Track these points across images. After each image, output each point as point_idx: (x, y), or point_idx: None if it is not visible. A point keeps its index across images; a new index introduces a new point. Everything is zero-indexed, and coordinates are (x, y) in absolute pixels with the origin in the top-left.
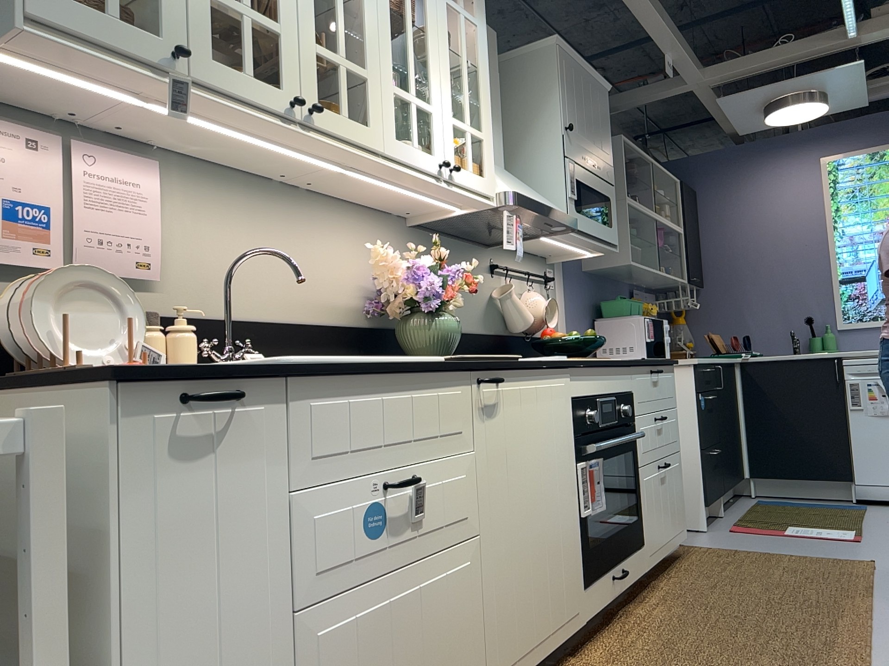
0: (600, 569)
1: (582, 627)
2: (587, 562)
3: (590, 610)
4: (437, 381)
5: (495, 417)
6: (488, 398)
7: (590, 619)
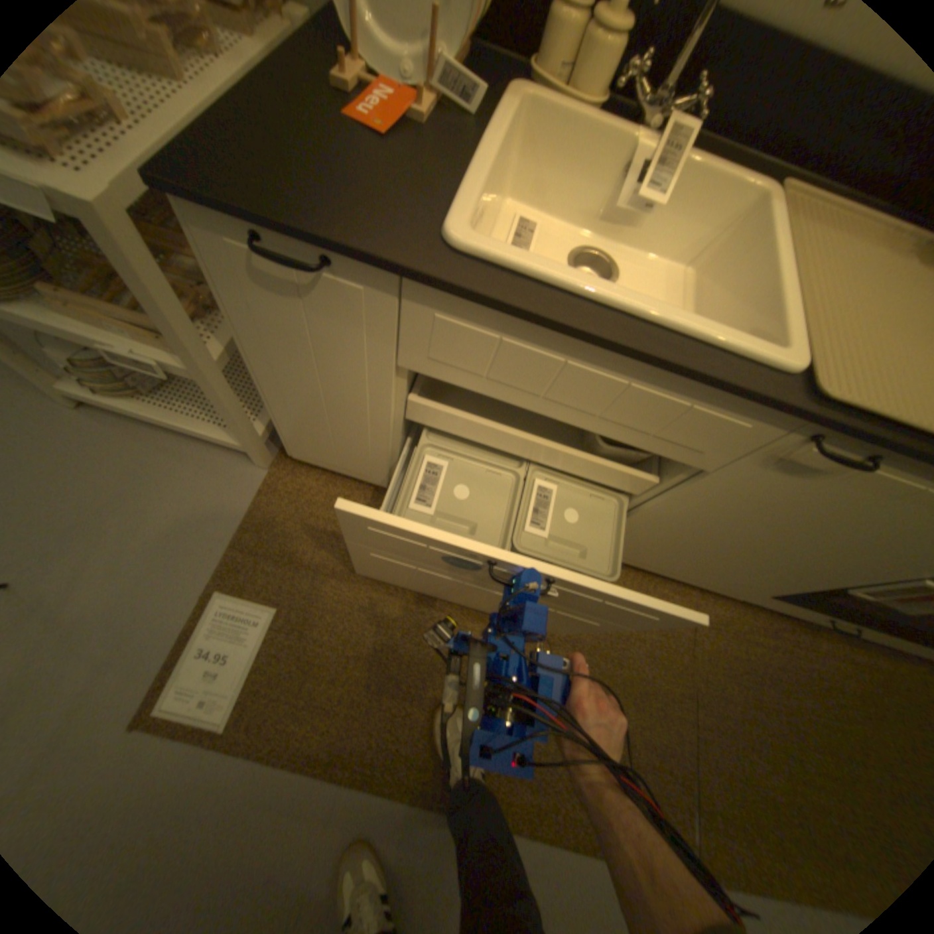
0: (824, 611)
1: (736, 598)
2: (807, 599)
3: (763, 604)
4: (713, 395)
5: (805, 477)
6: (816, 458)
7: (755, 604)
